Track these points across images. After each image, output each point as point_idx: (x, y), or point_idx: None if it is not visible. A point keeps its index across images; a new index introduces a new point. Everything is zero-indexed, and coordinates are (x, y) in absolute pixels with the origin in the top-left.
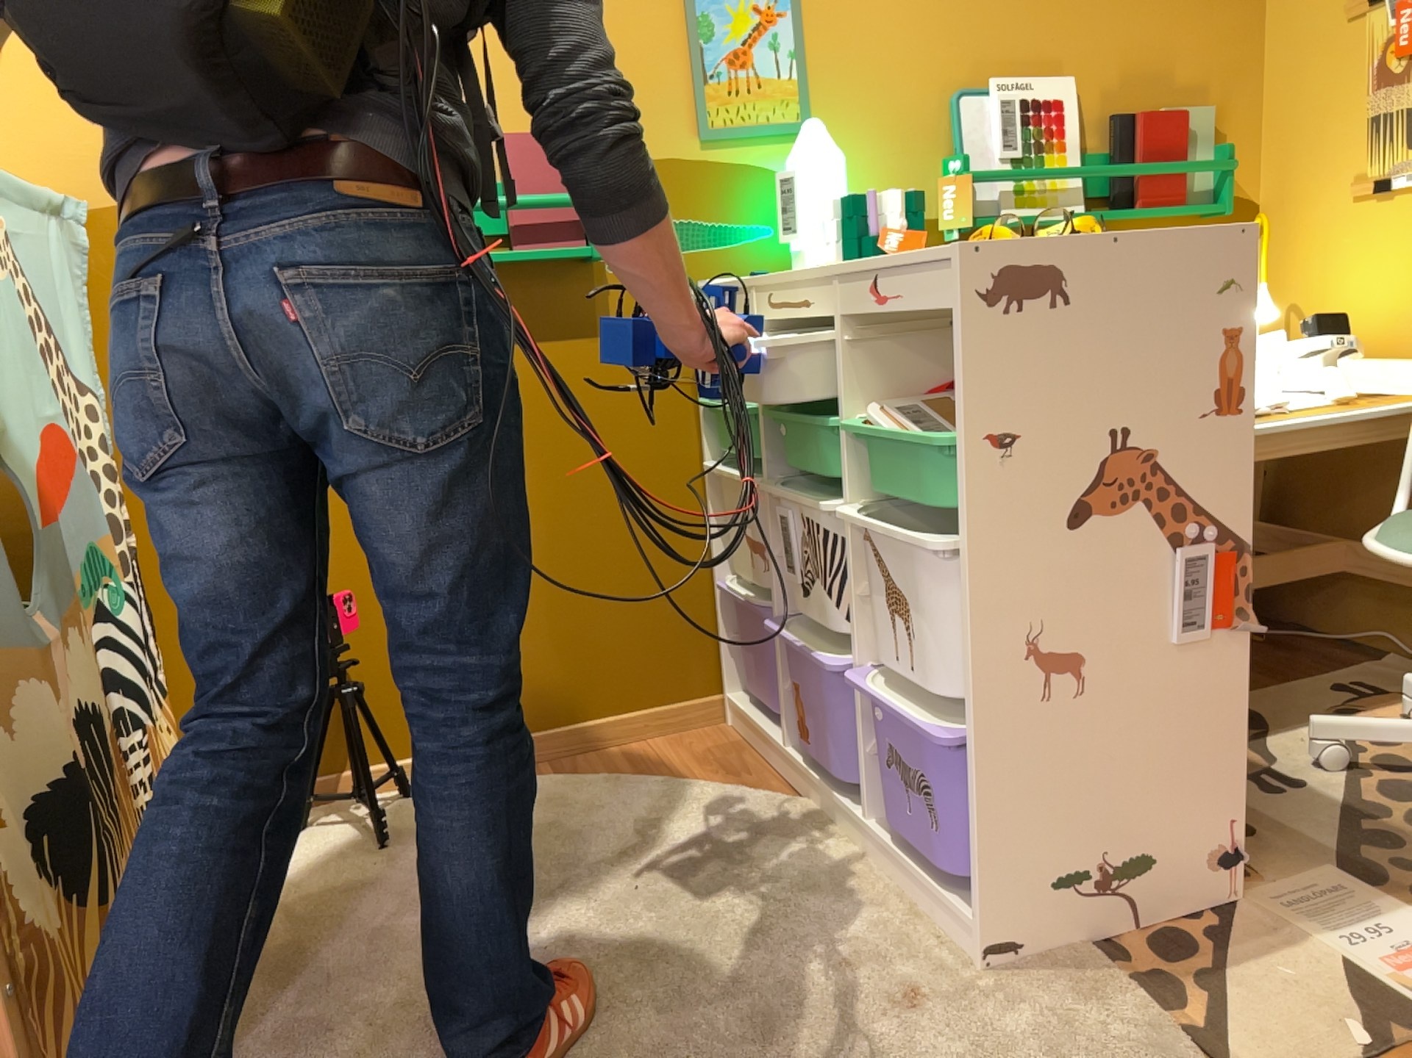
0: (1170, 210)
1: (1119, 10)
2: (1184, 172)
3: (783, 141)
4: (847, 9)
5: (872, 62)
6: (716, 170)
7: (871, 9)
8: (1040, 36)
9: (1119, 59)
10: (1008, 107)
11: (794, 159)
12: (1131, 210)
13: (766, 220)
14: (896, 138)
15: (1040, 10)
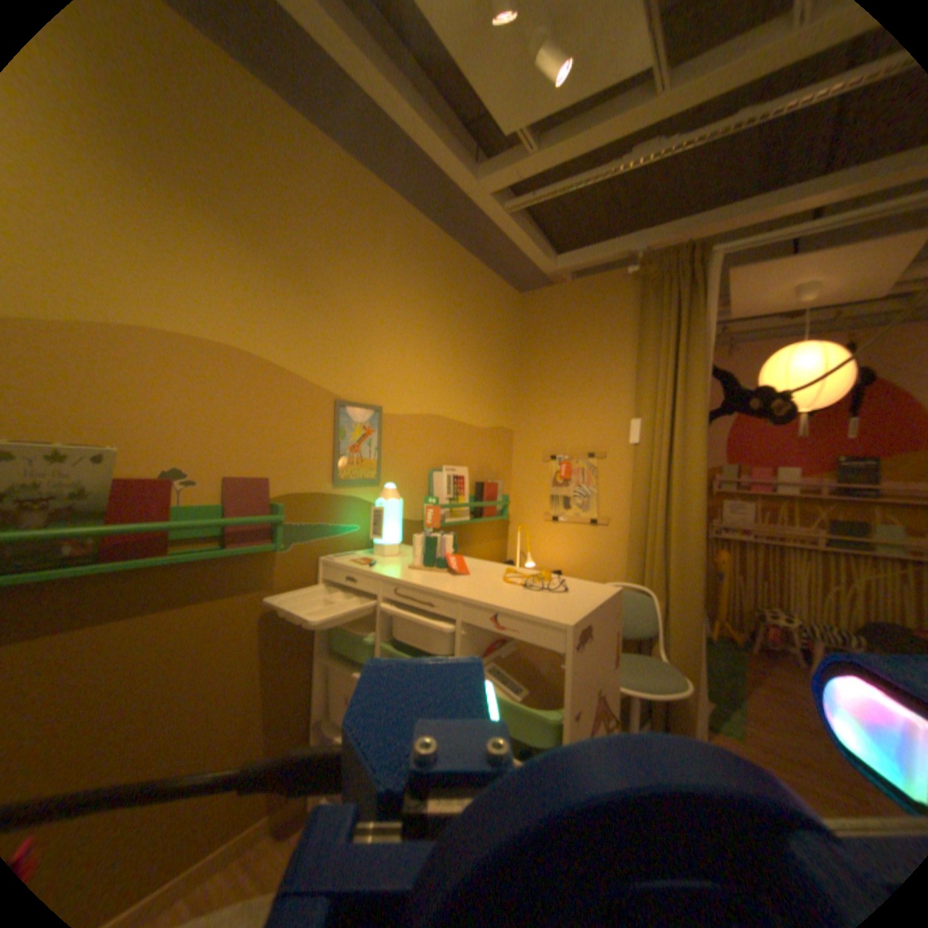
0: (494, 518)
1: (479, 444)
2: (497, 504)
3: (370, 486)
4: (399, 432)
5: (406, 454)
6: (340, 499)
7: (407, 433)
8: (458, 450)
9: (478, 461)
10: (450, 477)
11: (384, 501)
12: (482, 517)
13: (359, 523)
14: (411, 486)
15: (459, 441)
